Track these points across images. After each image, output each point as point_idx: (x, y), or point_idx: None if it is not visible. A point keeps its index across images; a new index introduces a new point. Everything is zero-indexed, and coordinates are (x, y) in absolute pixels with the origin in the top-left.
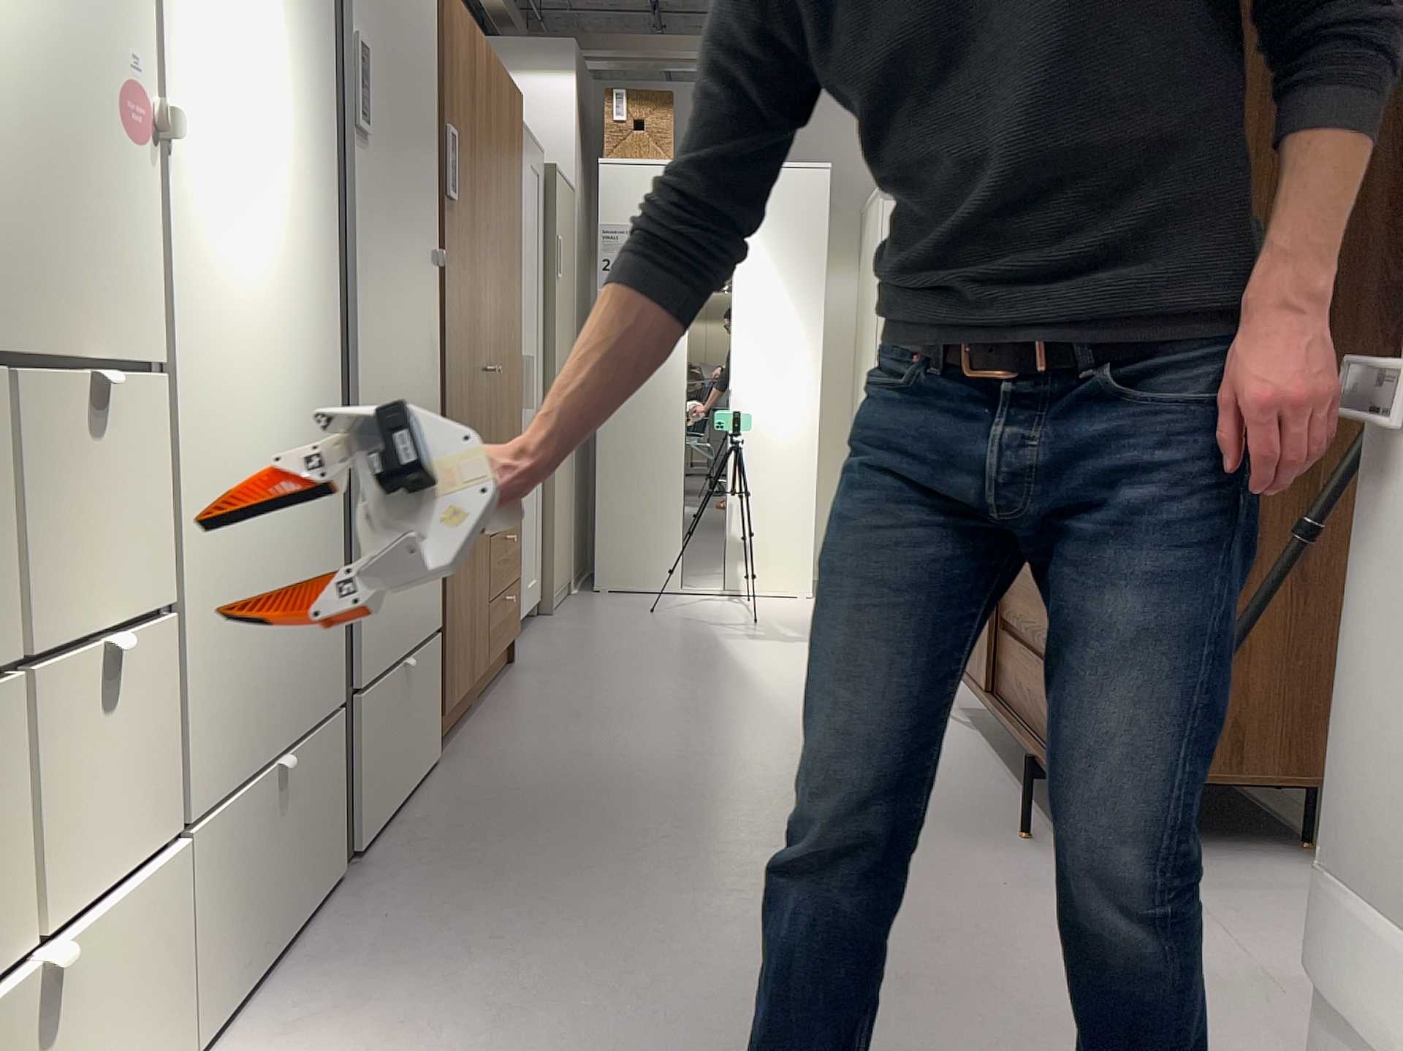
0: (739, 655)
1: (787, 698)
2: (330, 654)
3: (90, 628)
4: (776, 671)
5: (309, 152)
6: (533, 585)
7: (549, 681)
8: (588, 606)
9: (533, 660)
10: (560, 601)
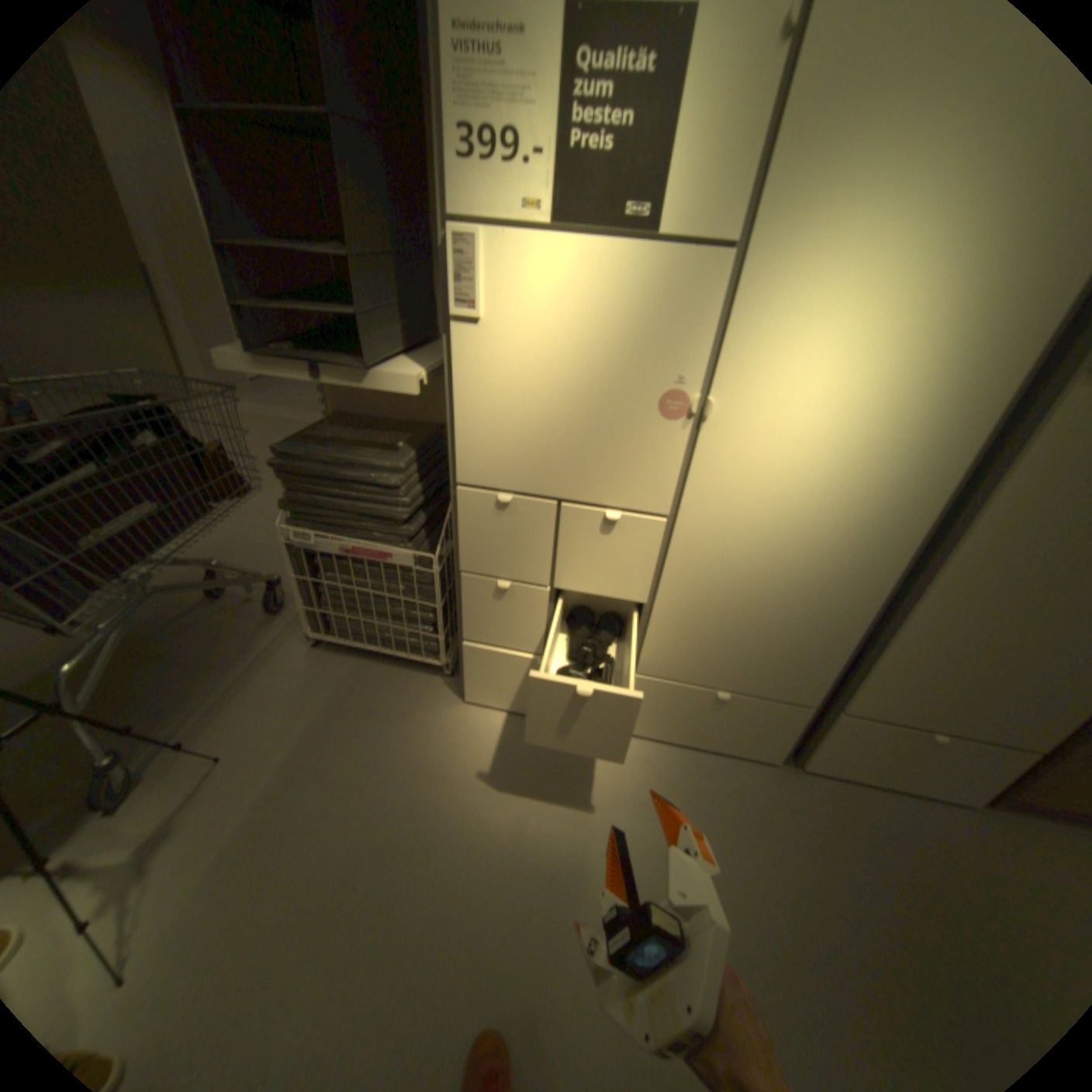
0: None
1: None
2: (815, 683)
3: (596, 592)
4: None
5: (951, 402)
6: None
7: None
8: None
9: None
10: None
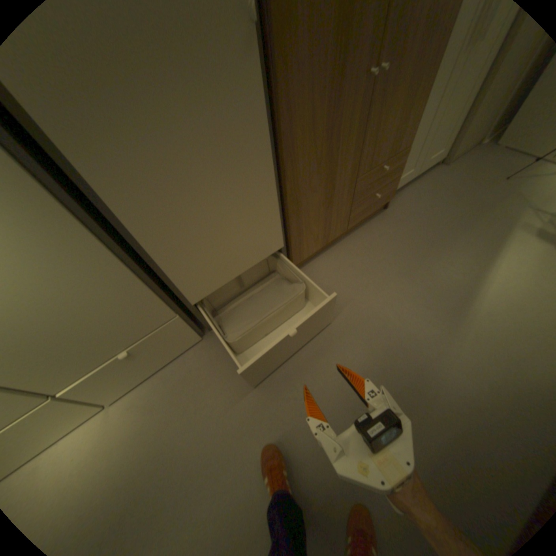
0: (507, 250)
1: (482, 314)
2: (154, 311)
3: None
4: (510, 280)
5: None
6: (439, 154)
7: (385, 232)
8: (477, 160)
9: (397, 209)
10: (465, 152)
